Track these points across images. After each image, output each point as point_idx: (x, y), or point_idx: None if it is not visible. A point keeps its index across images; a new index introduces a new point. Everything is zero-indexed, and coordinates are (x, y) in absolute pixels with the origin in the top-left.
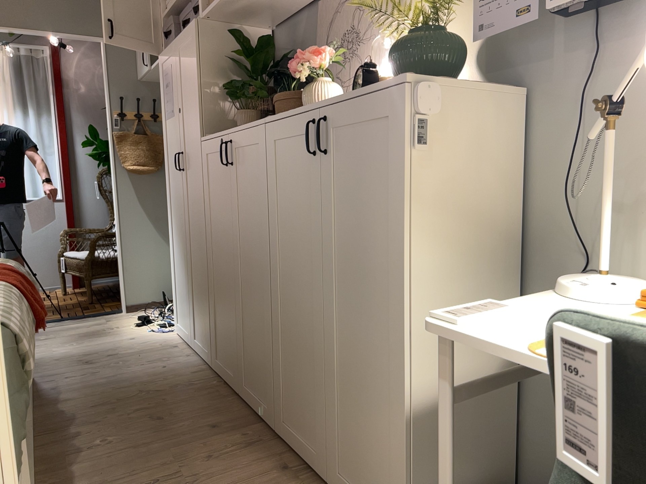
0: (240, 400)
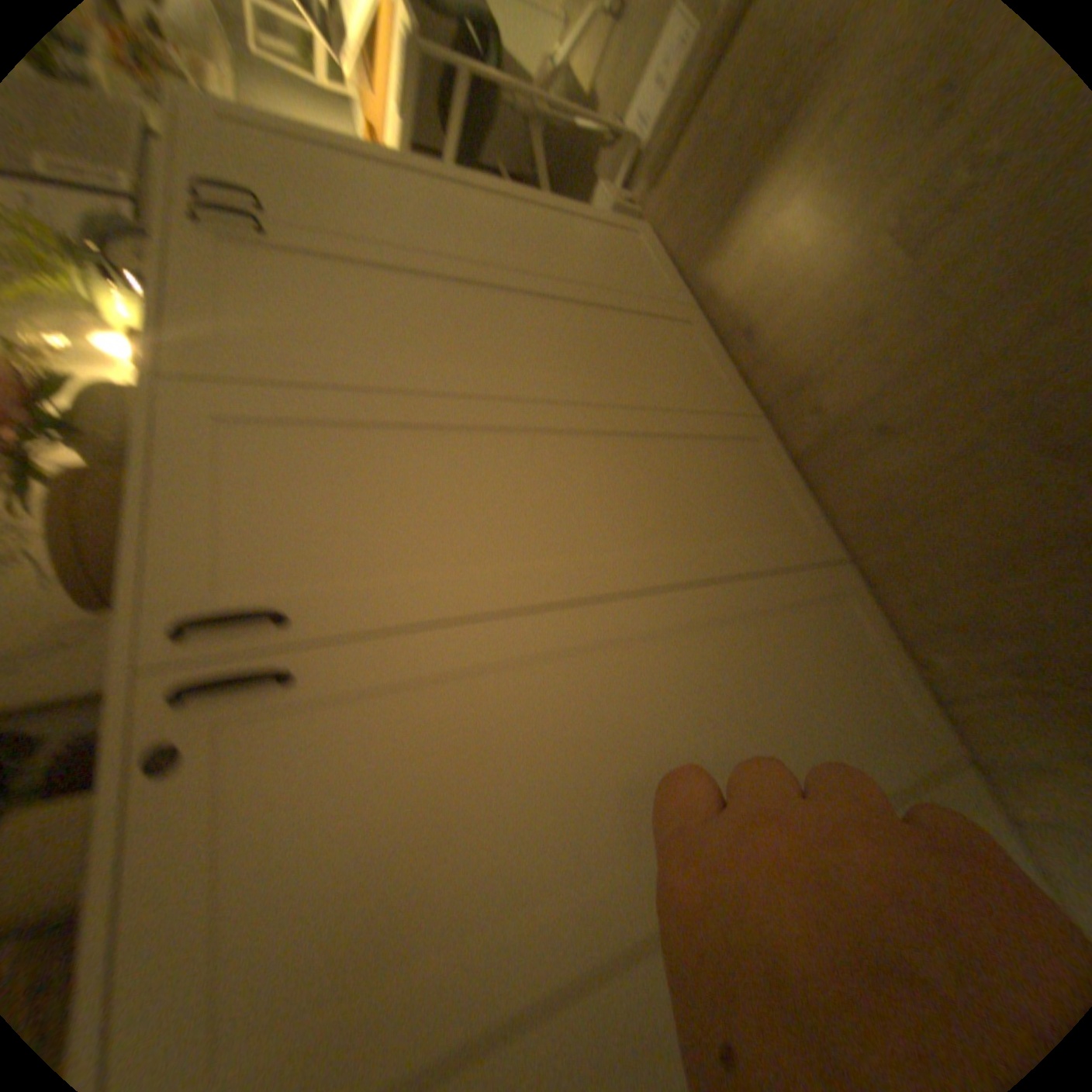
0: (849, 545)
